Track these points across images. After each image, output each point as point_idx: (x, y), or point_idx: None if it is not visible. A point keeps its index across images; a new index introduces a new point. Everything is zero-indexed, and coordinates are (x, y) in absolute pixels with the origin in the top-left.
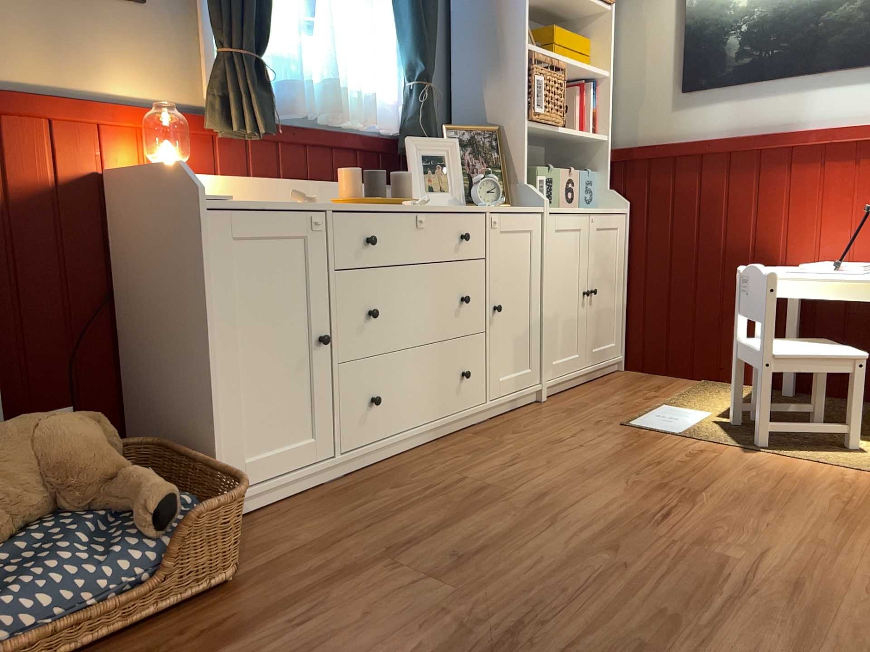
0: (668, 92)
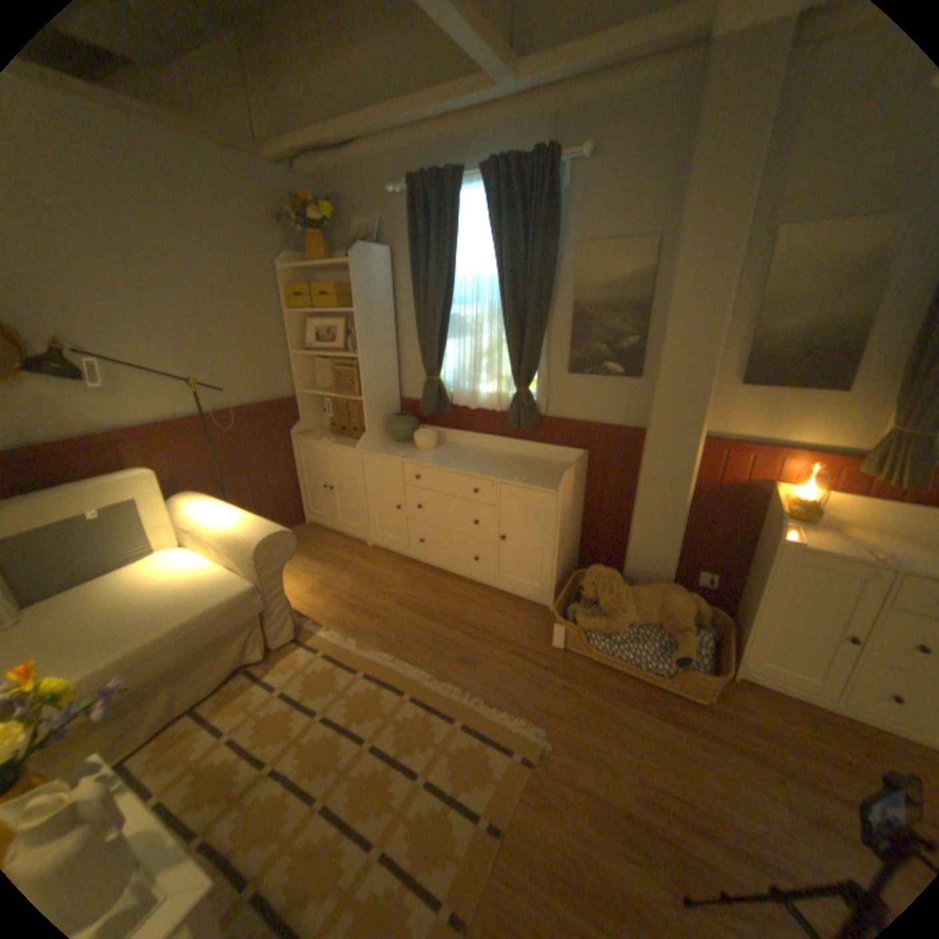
0: None
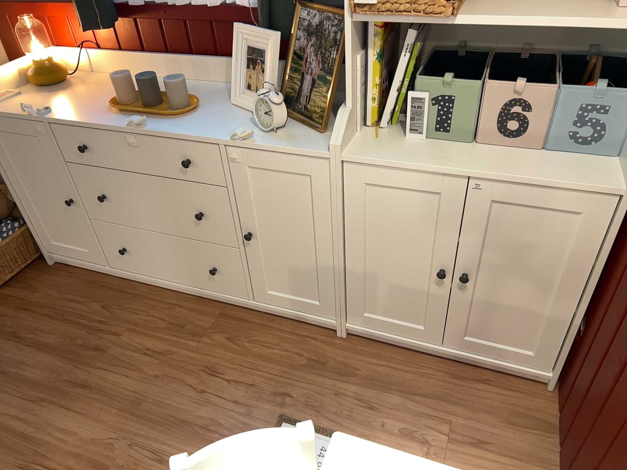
0: None
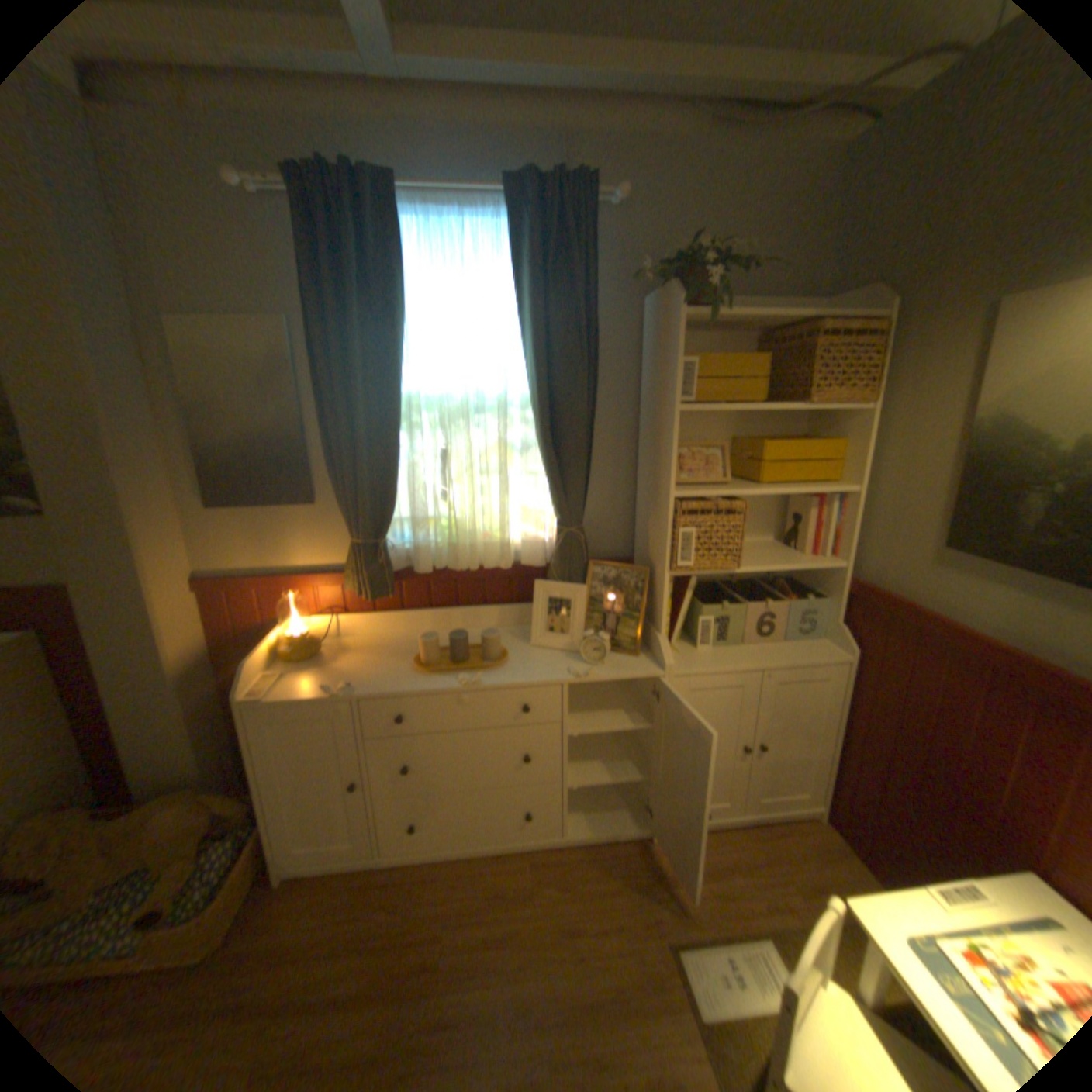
0: (934, 537)
